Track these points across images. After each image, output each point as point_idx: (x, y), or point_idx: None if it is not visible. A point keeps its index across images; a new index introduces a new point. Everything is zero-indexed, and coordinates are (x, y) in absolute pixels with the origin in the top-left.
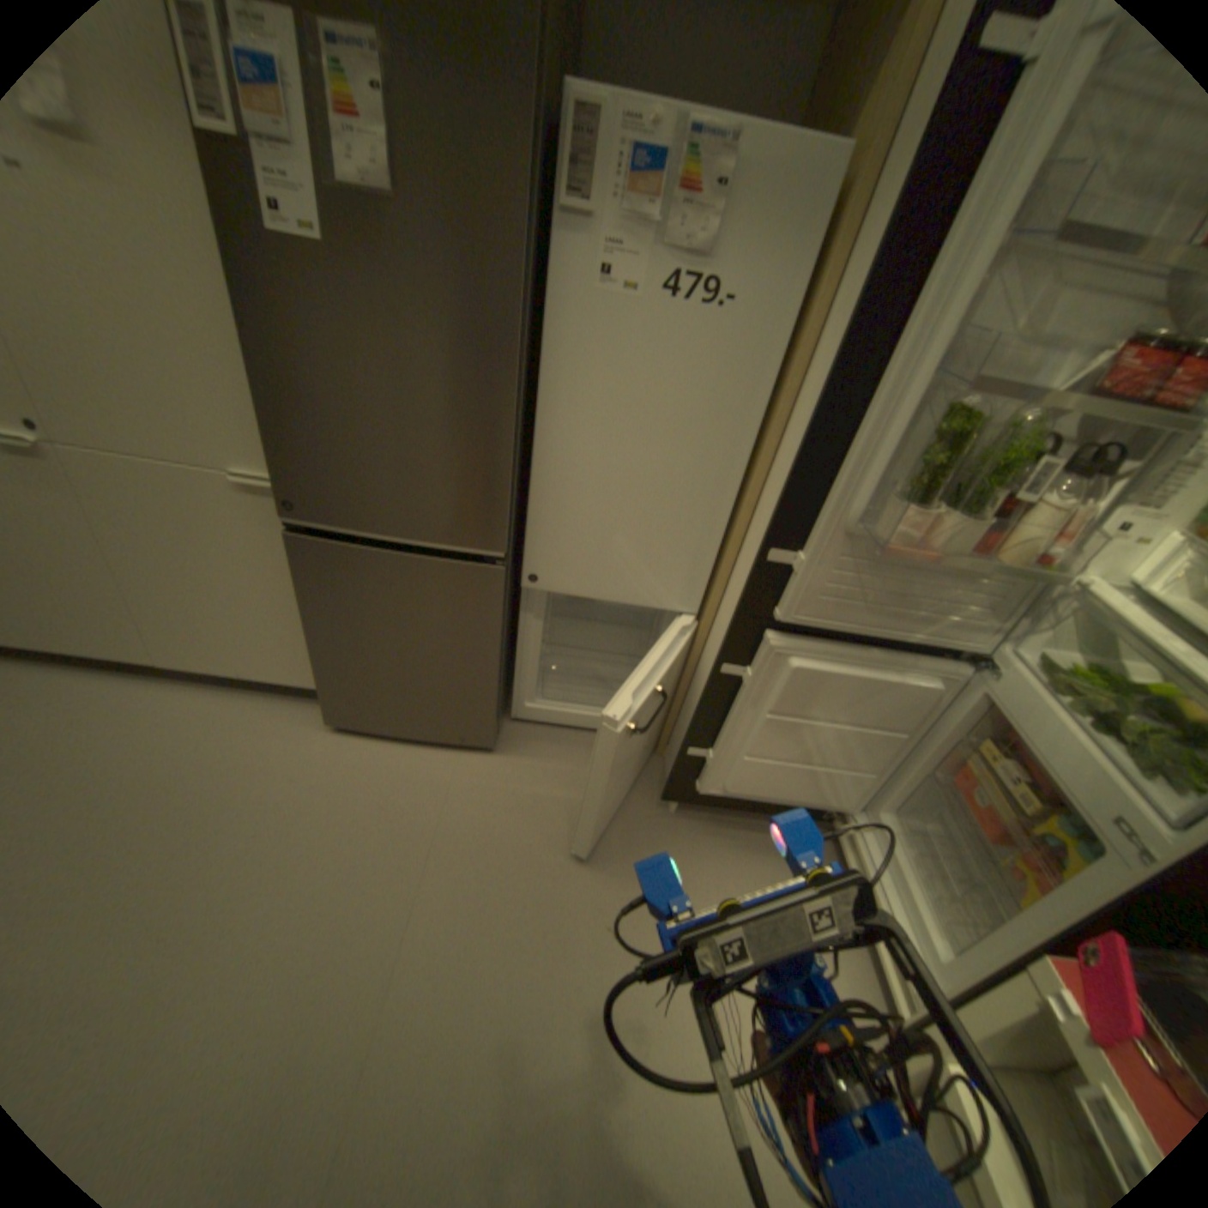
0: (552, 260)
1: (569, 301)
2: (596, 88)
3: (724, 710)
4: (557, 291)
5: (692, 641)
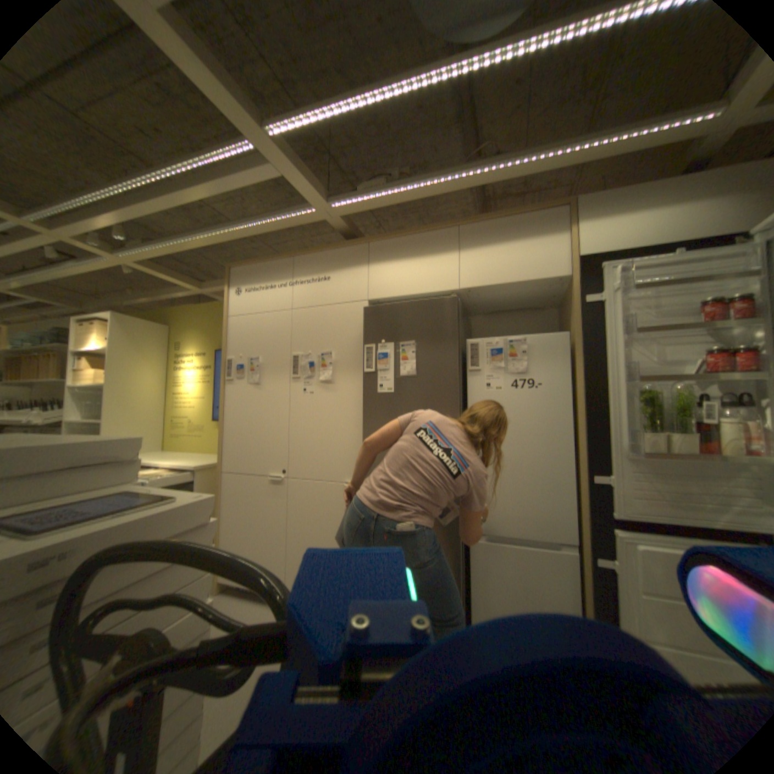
0: (467, 387)
1: (475, 397)
2: (475, 340)
3: (614, 602)
4: (470, 395)
5: (583, 570)
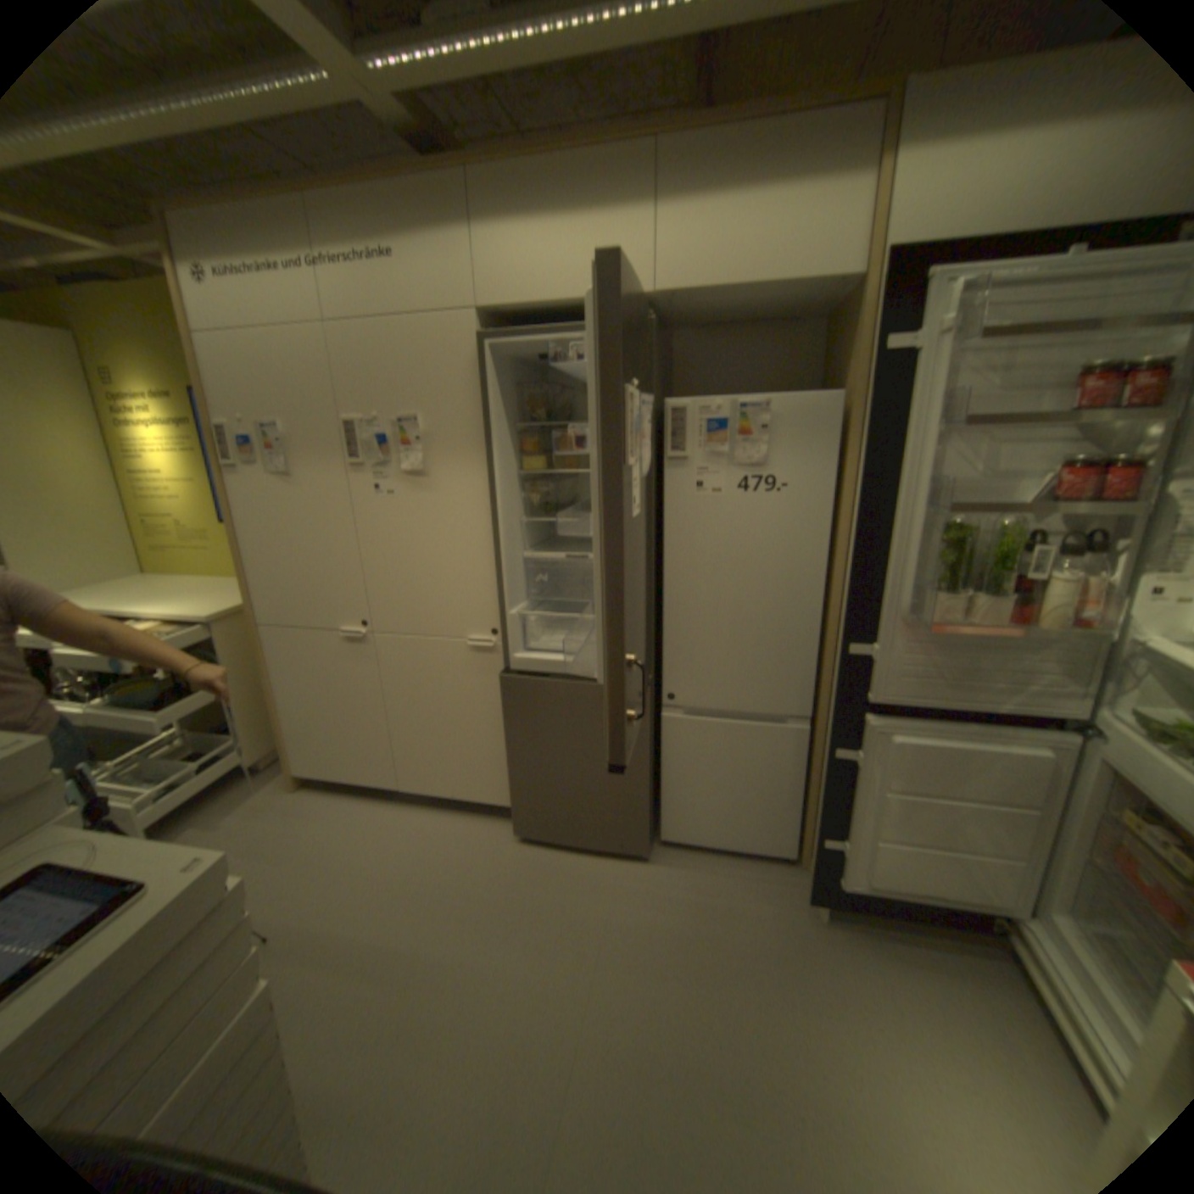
0: (665, 485)
1: (678, 505)
2: (682, 400)
3: (849, 798)
4: (670, 501)
5: (813, 745)
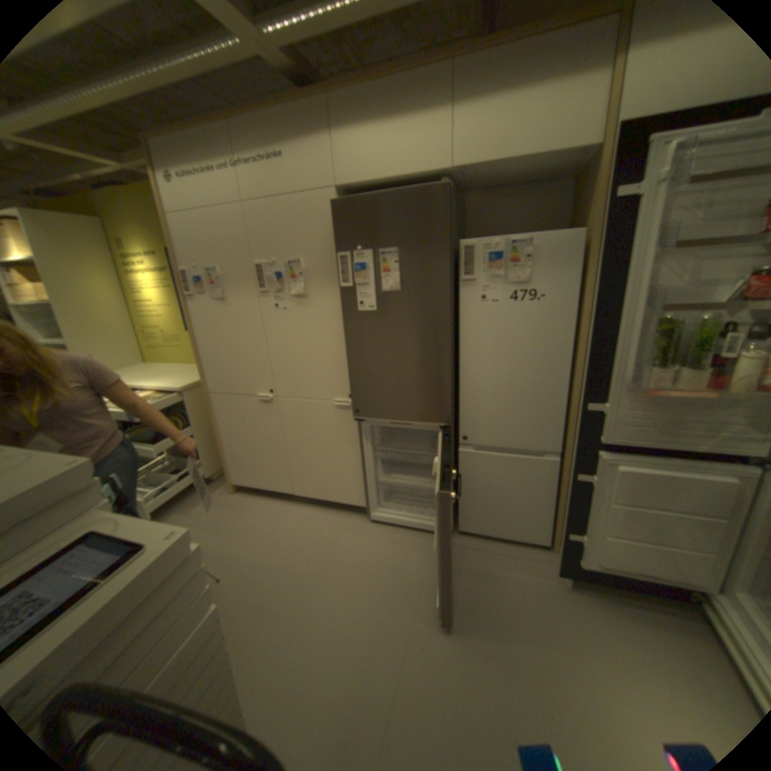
0: (460, 298)
1: (468, 312)
2: (471, 241)
3: (586, 507)
4: (463, 309)
5: (562, 472)
